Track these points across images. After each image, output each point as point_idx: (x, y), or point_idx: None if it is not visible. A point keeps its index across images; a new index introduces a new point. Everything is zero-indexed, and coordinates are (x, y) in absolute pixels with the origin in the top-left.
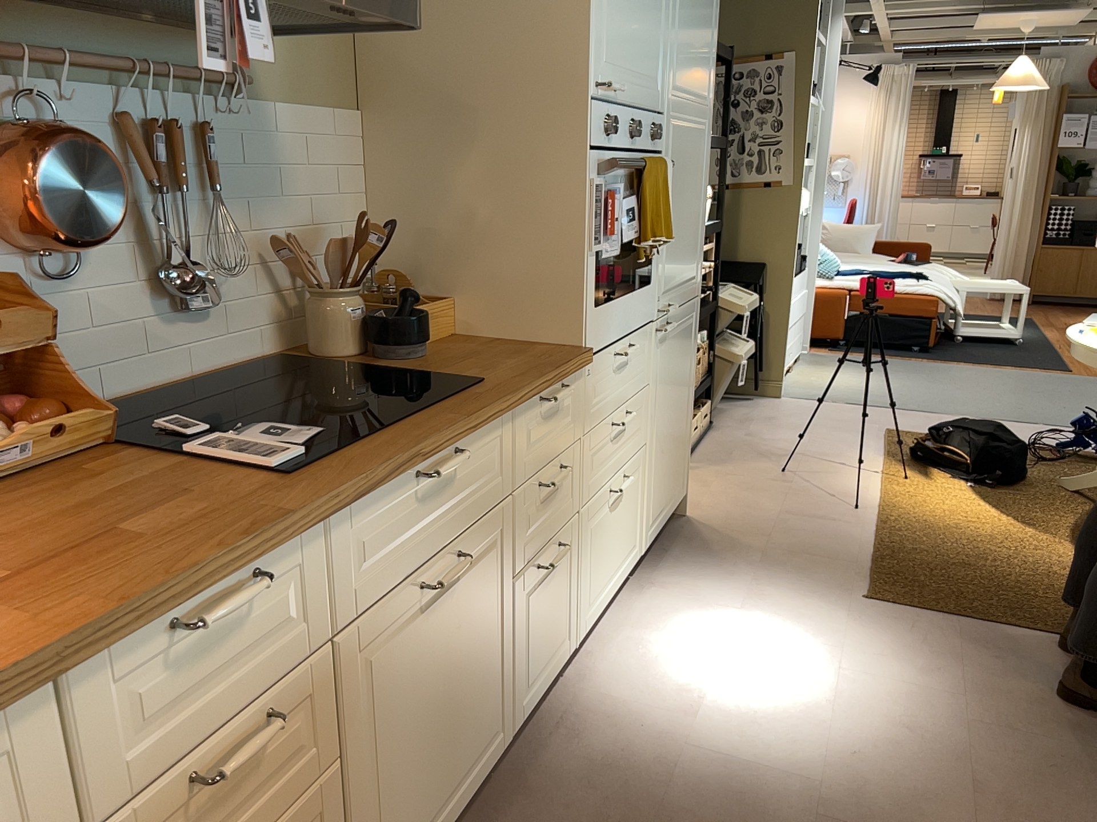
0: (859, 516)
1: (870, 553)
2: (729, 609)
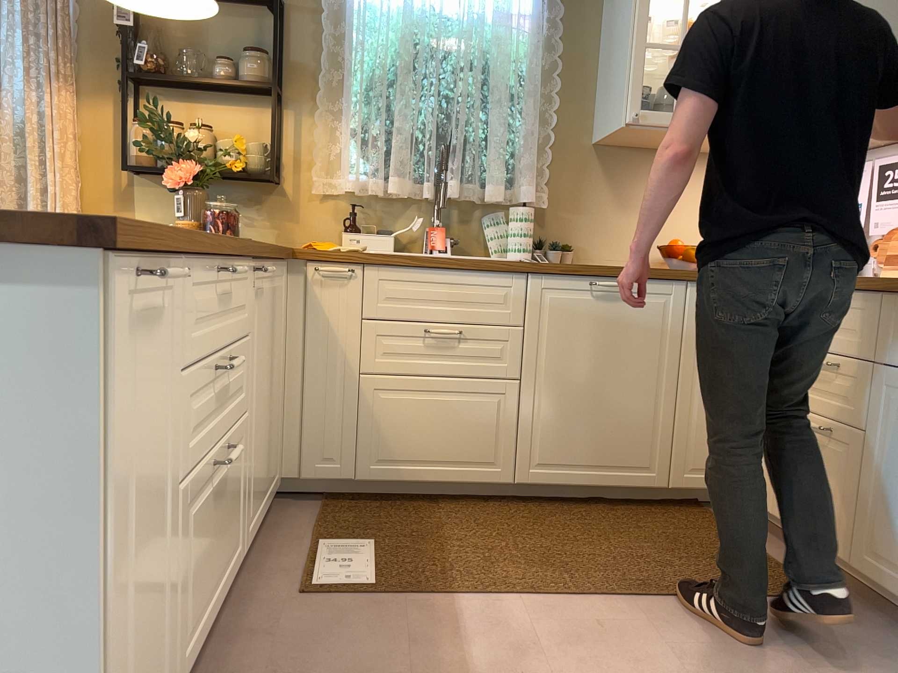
0: None
1: None
2: None
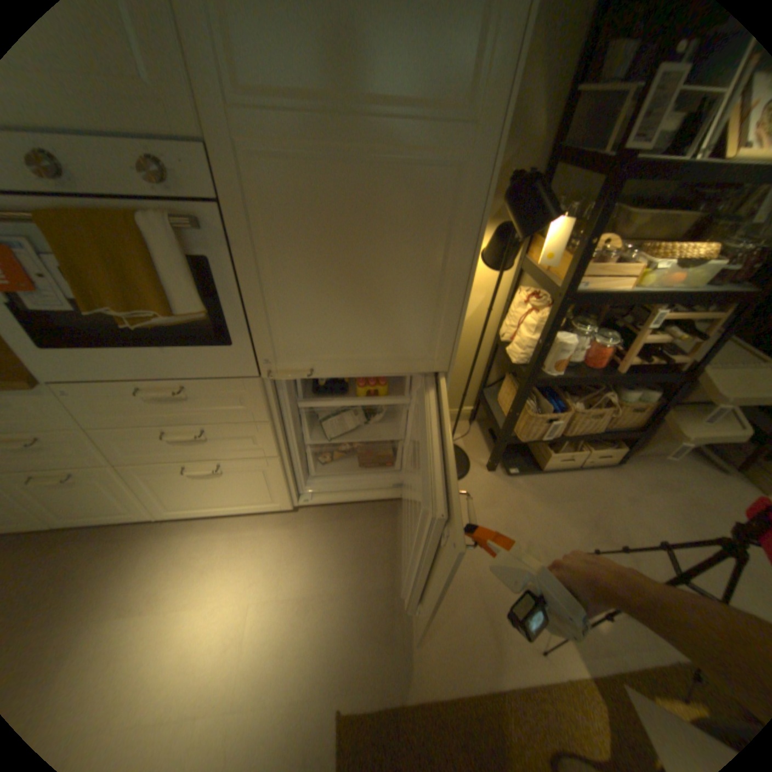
0: (526, 666)
1: (442, 700)
2: (274, 593)
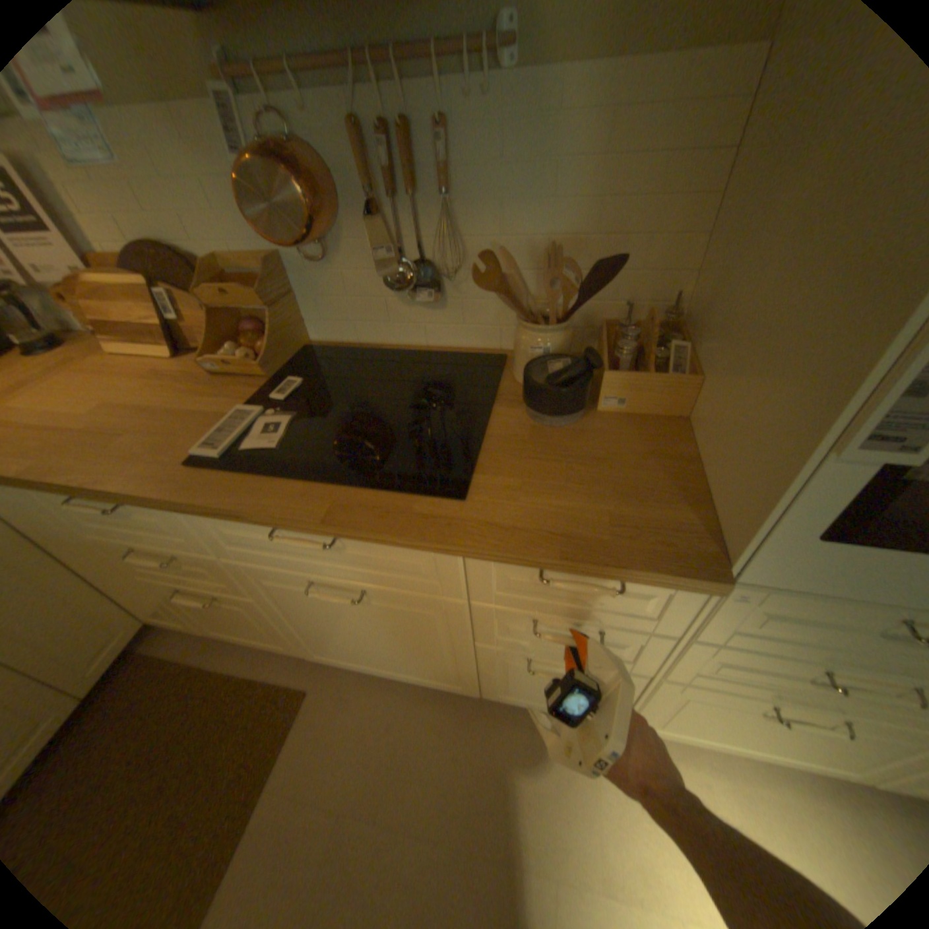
0: None
1: None
2: None
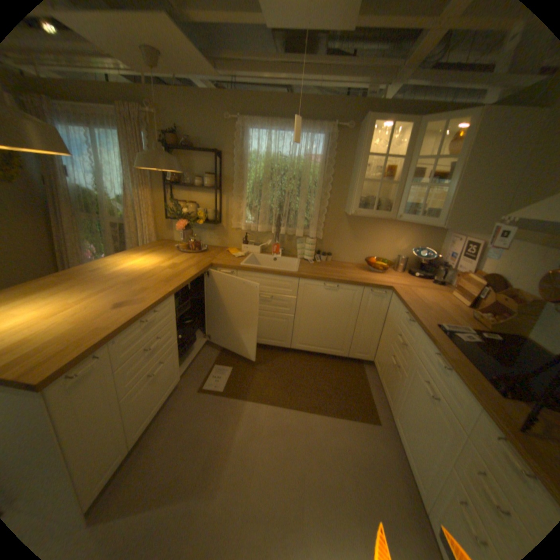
0: None
1: None
2: None
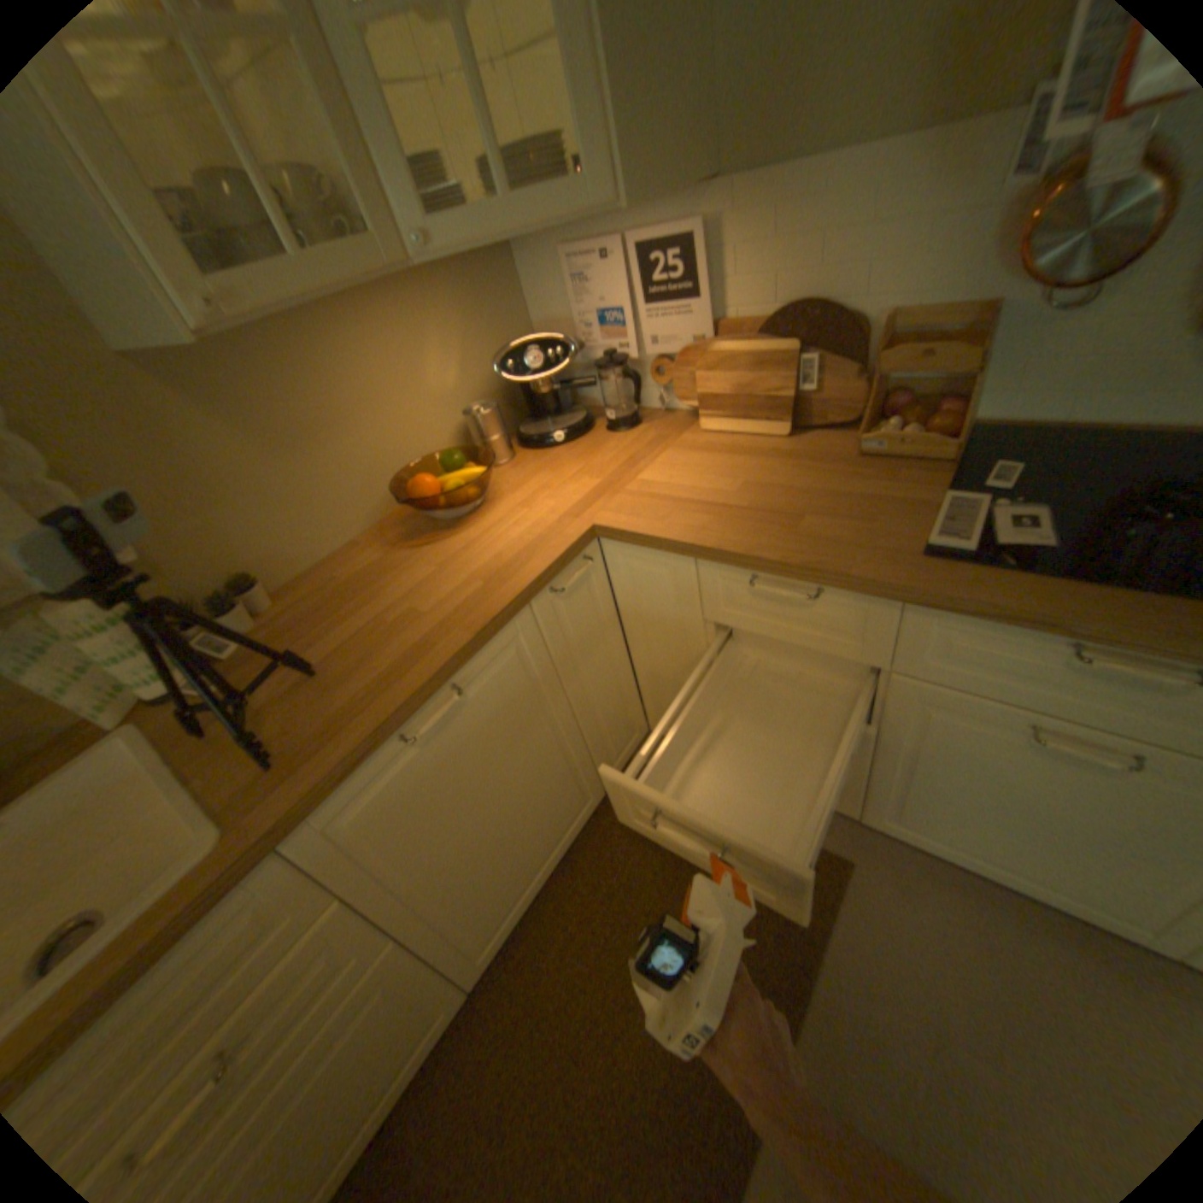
0: None
1: None
2: None
